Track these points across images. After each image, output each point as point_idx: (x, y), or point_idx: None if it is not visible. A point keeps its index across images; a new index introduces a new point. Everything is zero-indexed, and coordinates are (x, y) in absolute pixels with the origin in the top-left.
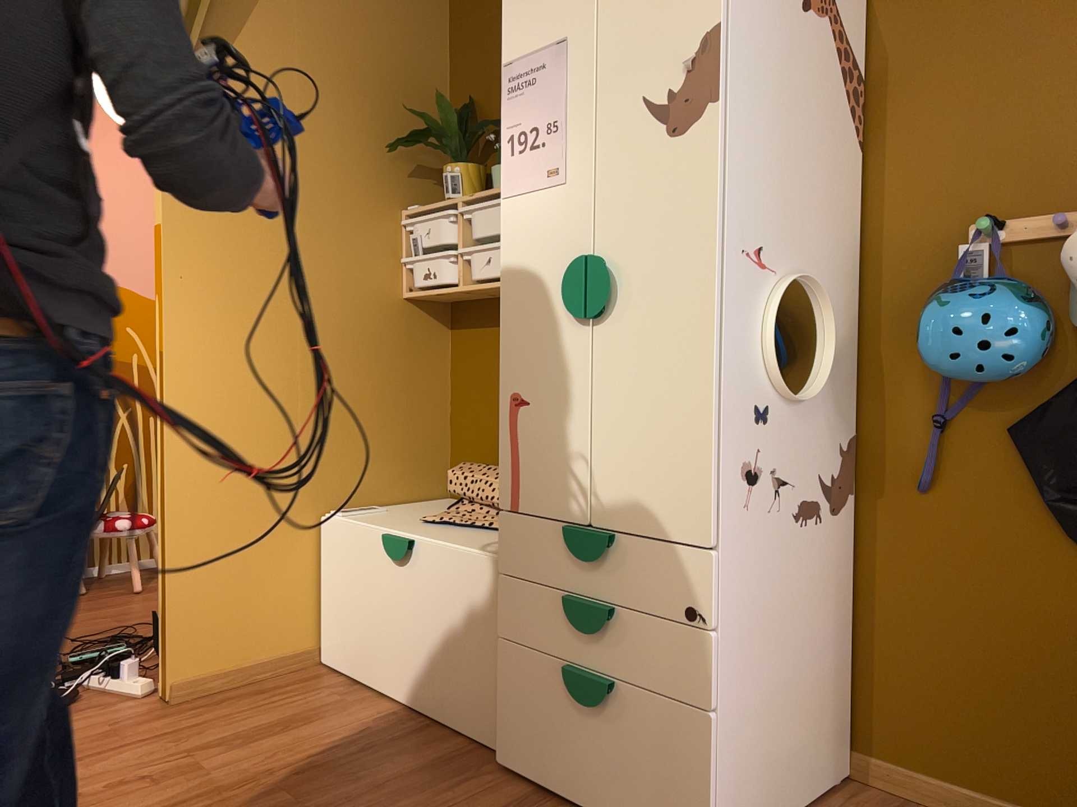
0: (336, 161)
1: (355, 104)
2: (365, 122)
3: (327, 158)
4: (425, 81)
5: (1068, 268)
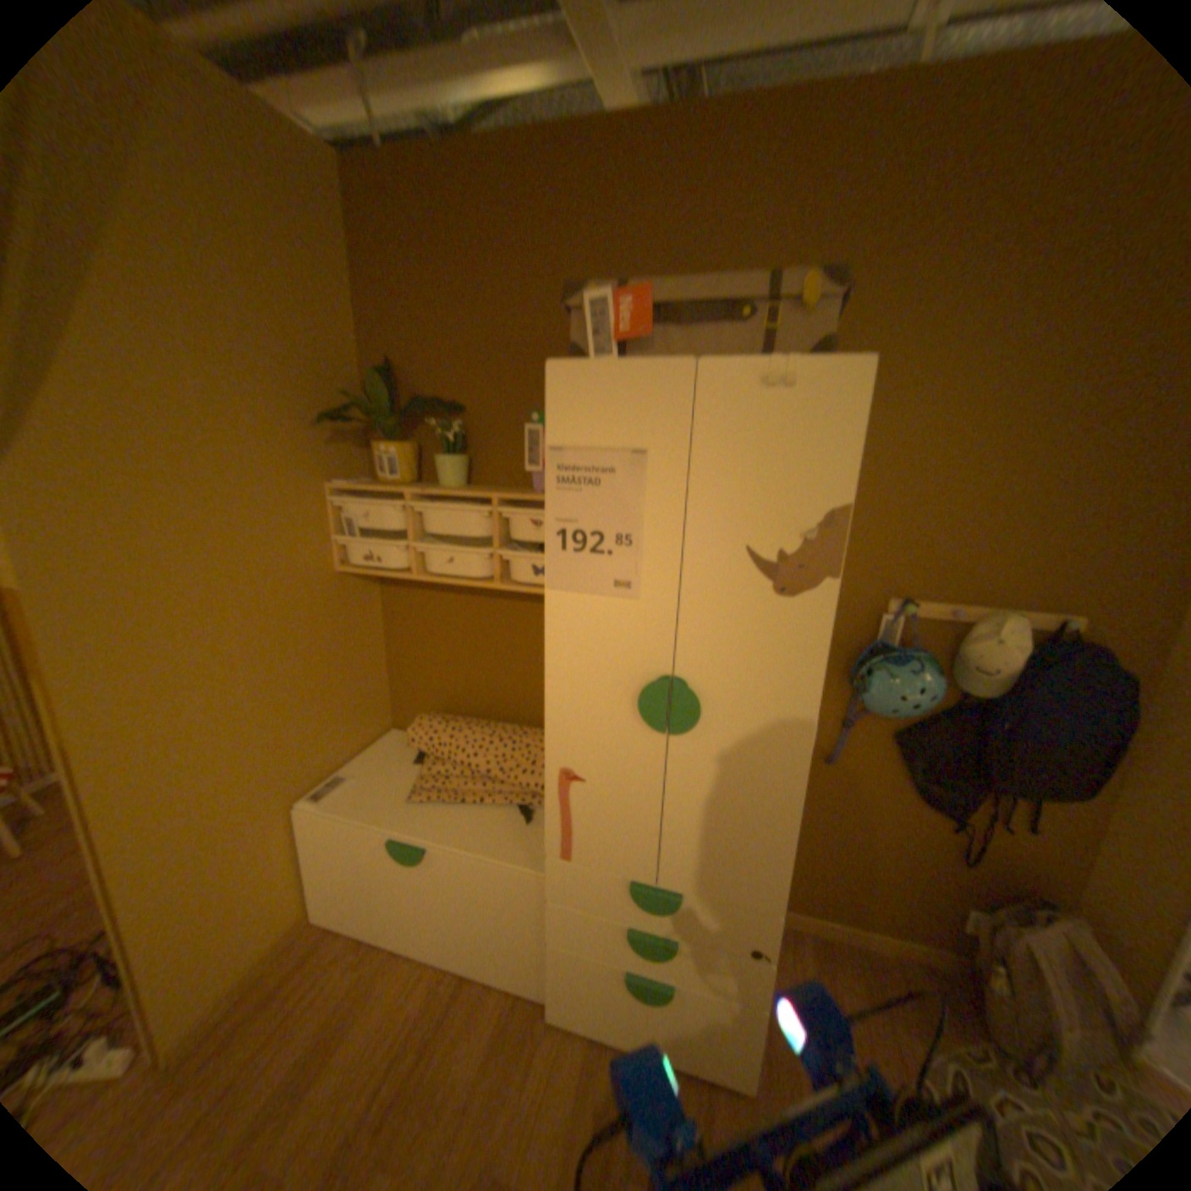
0: (249, 445)
1: (260, 370)
2: (274, 391)
3: (238, 445)
4: (331, 332)
5: (977, 660)
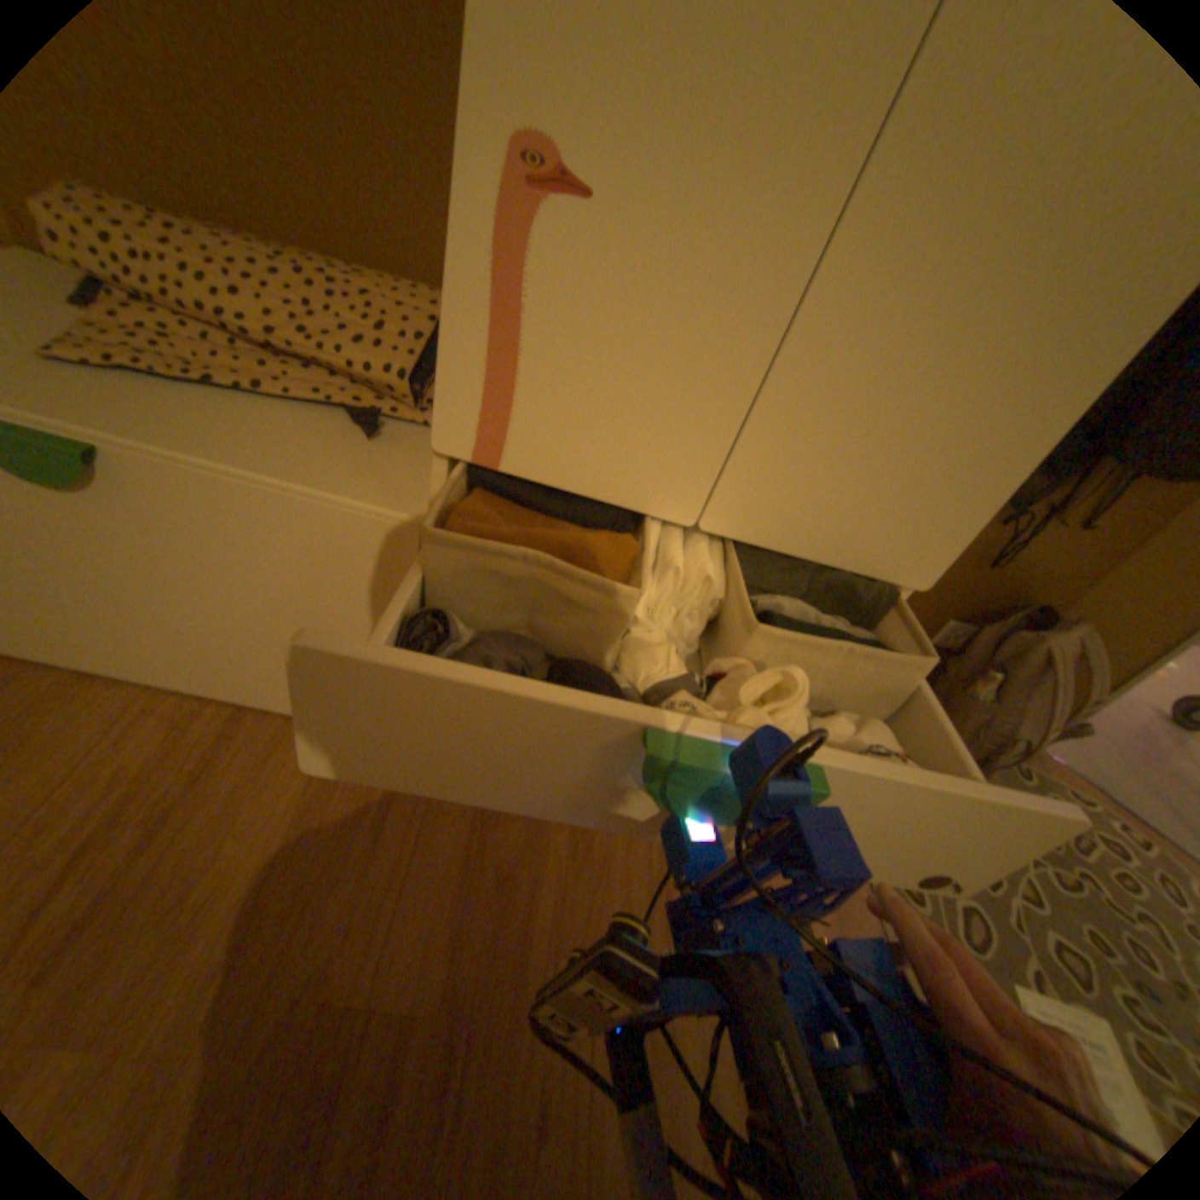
0: None
1: None
2: None
3: None
4: None
5: None
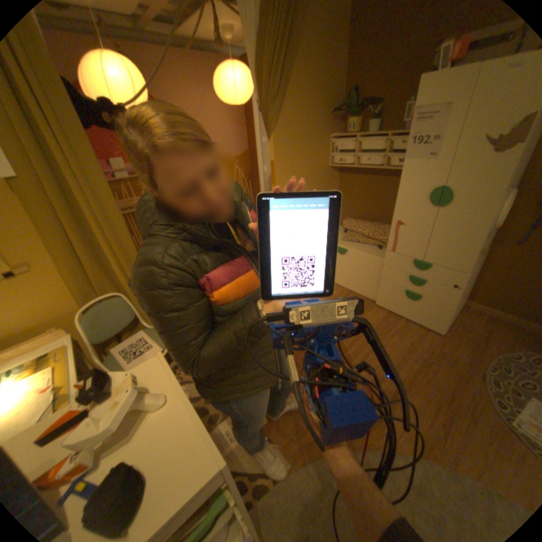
0: (314, 122)
1: (319, 96)
2: (322, 103)
3: (312, 122)
4: (339, 77)
5: None
